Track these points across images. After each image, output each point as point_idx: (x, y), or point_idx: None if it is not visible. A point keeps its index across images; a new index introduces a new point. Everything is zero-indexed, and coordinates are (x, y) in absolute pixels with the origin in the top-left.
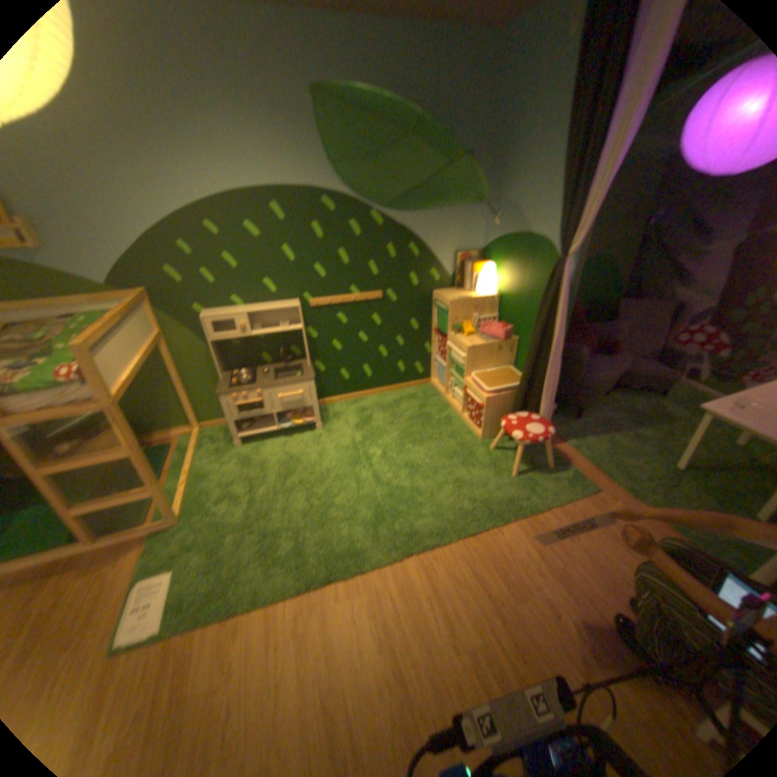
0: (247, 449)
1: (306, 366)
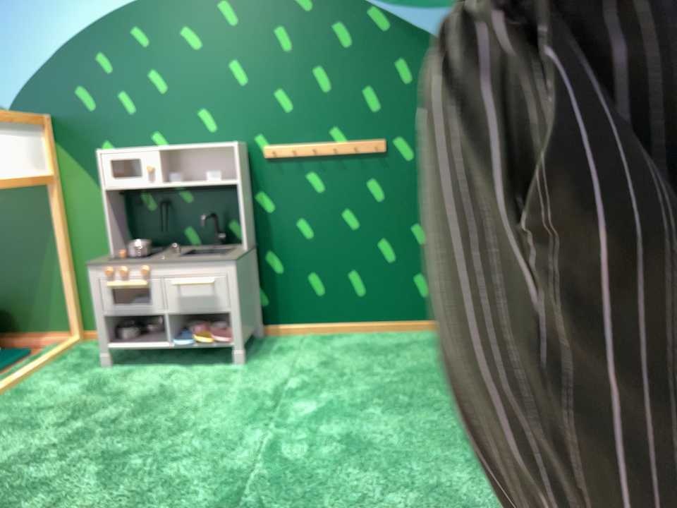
0: (117, 370)
1: (241, 247)
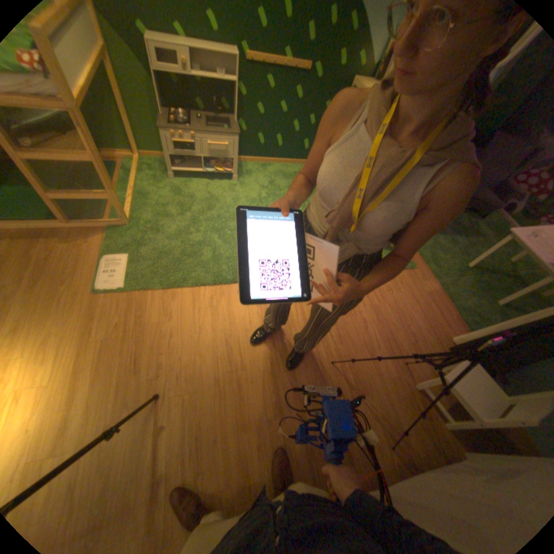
0: (178, 181)
1: (233, 121)
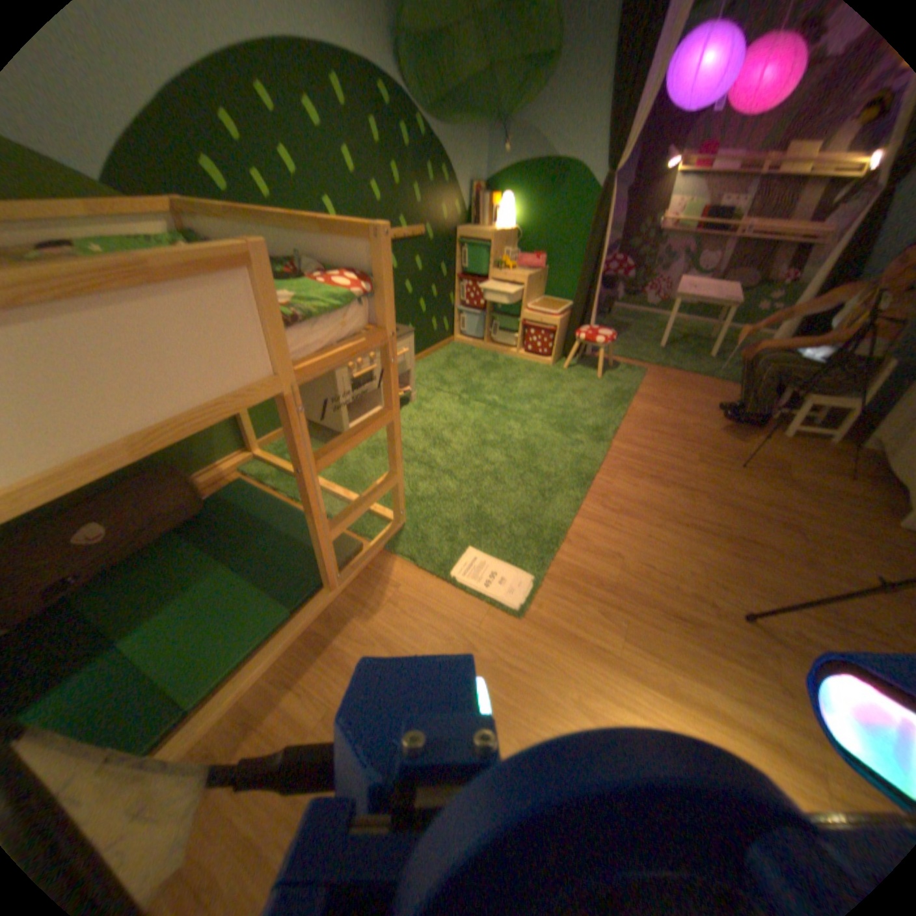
0: None
1: None
